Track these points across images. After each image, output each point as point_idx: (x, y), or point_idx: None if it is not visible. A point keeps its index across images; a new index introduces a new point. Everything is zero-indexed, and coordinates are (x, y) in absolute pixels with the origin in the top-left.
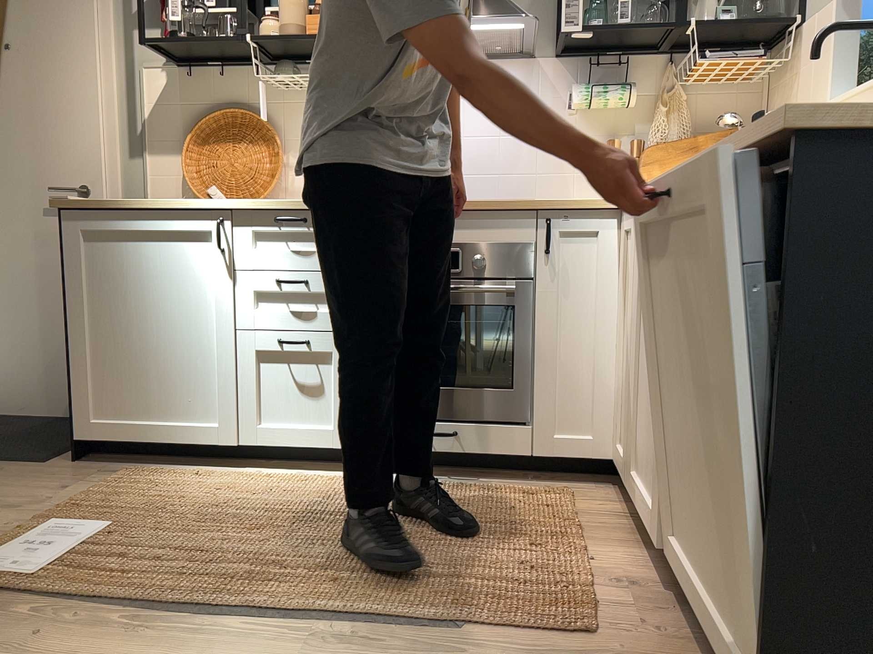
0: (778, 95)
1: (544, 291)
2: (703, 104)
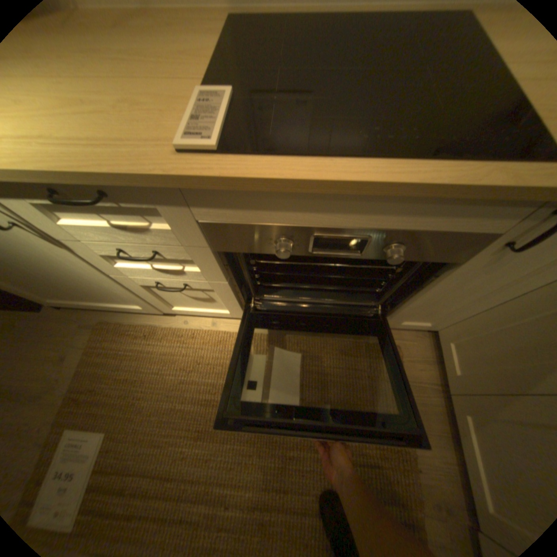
0: None
1: (461, 270)
2: None
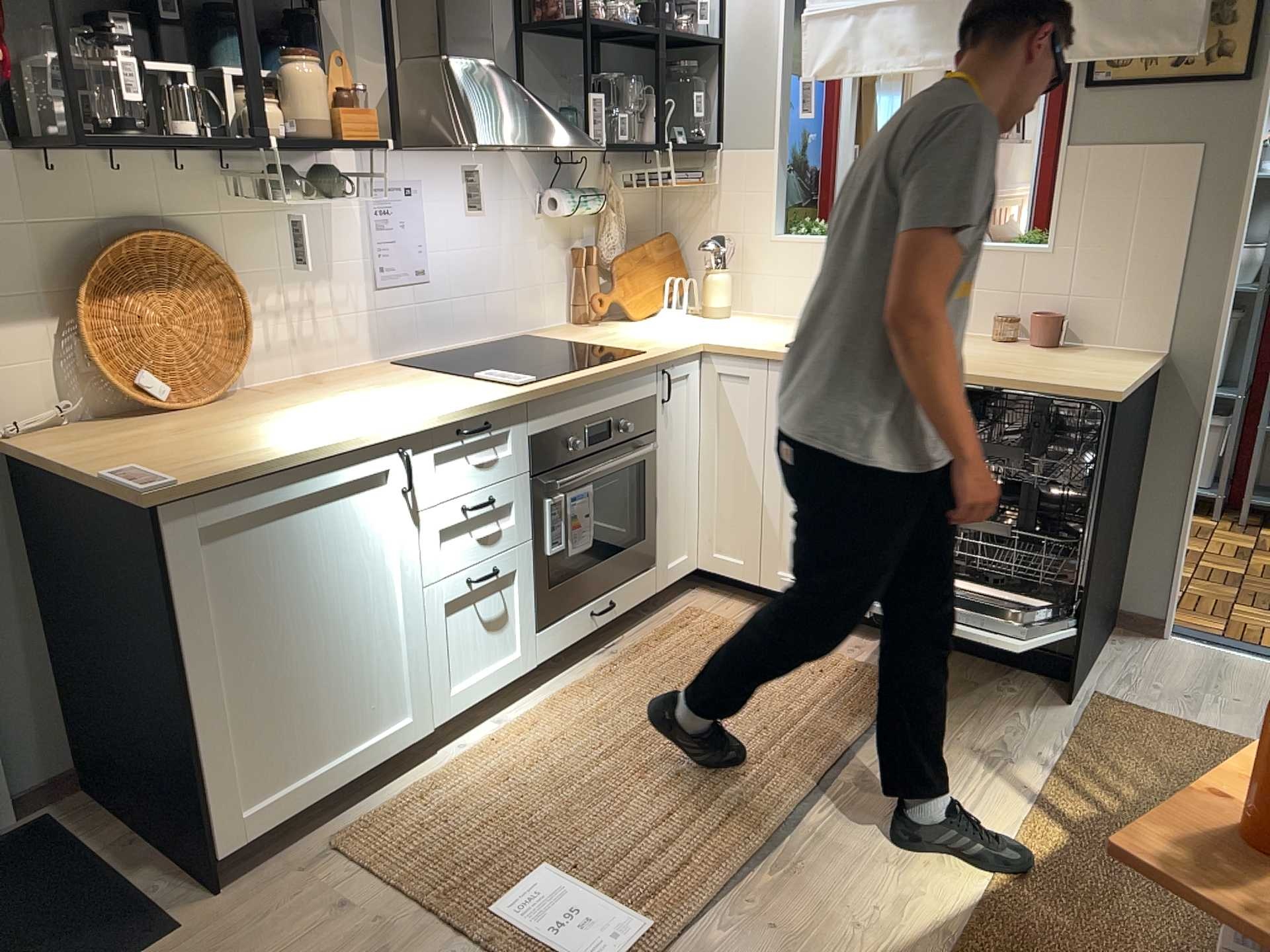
0: (688, 201)
1: (661, 438)
2: (627, 202)
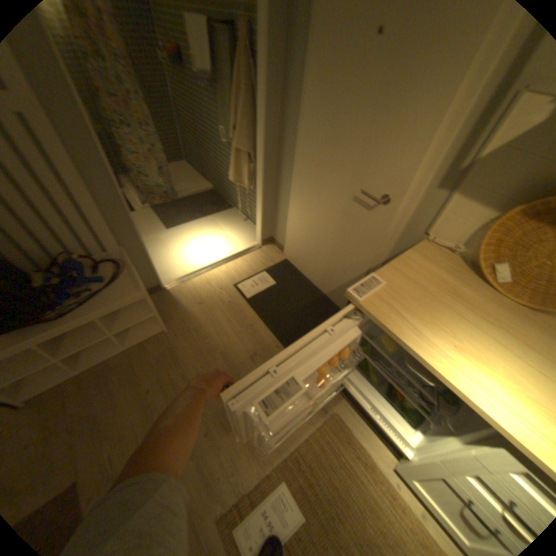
0: None
1: None
2: None
